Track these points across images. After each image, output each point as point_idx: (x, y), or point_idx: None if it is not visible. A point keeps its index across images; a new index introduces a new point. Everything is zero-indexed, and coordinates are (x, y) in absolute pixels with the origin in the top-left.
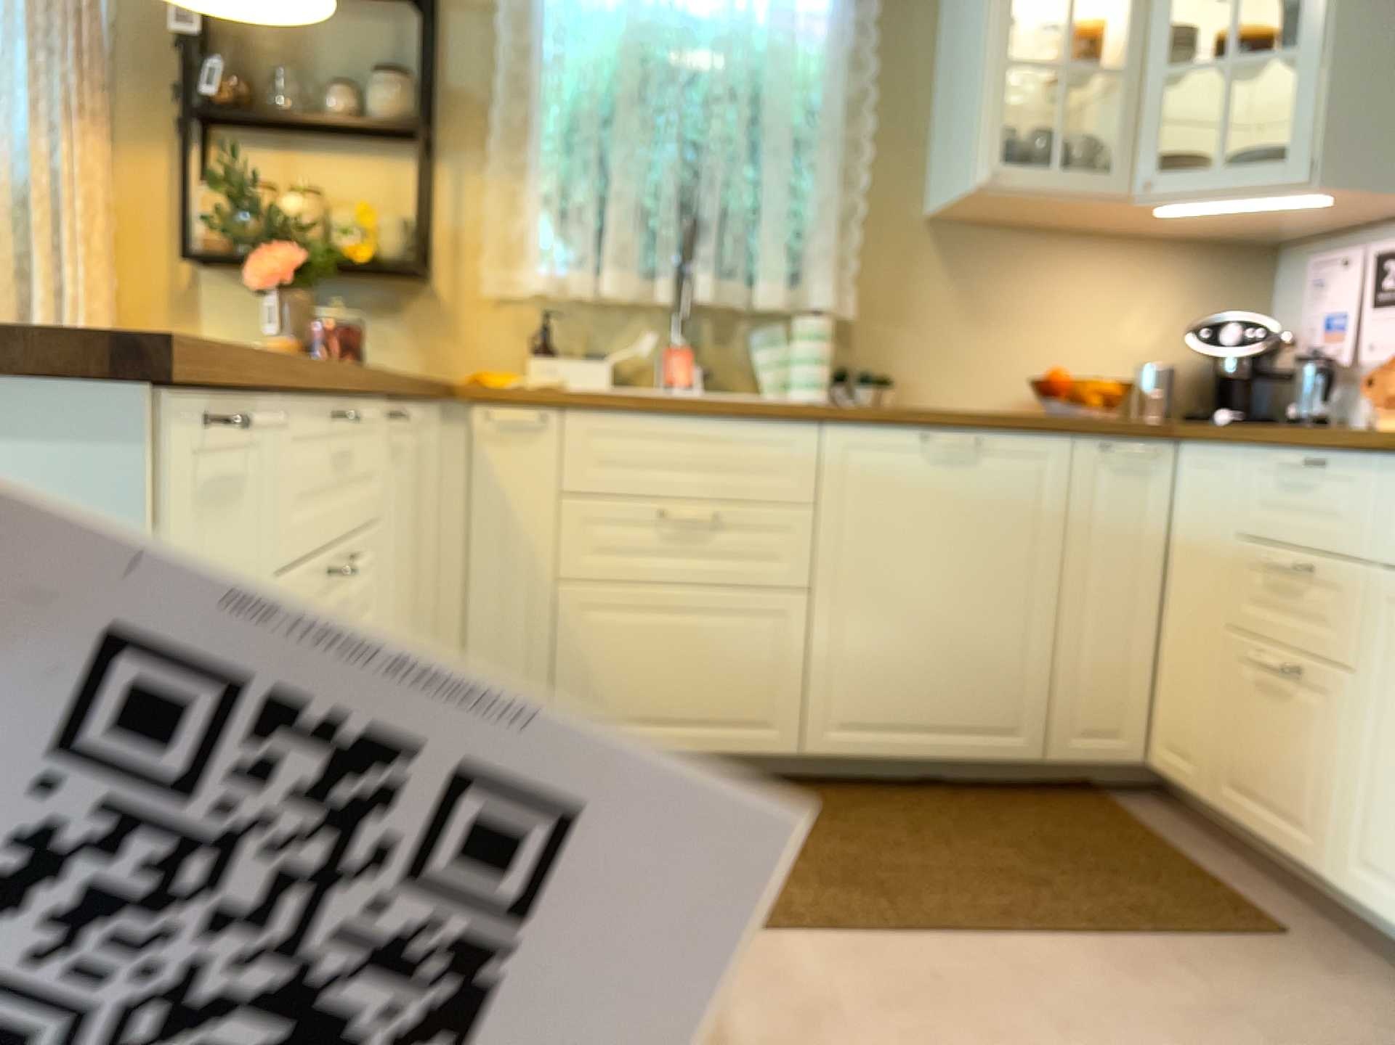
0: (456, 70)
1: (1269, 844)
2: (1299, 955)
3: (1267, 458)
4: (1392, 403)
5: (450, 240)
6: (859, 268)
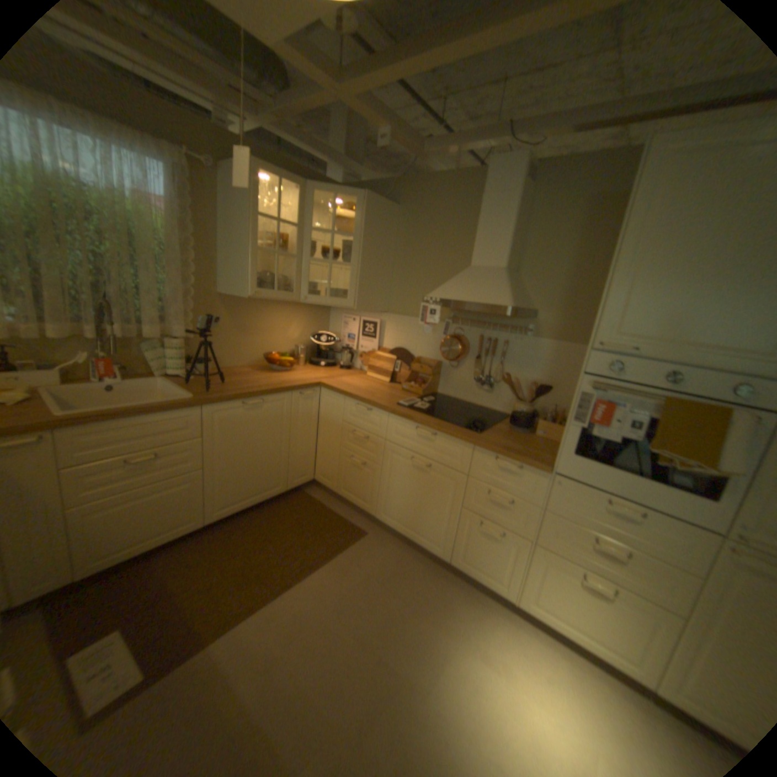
0: None
1: (355, 504)
2: (371, 539)
3: (351, 401)
4: (368, 367)
5: None
6: (189, 315)
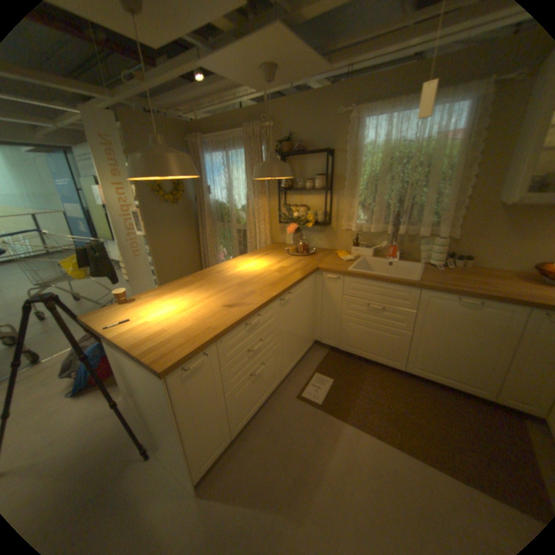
0: (337, 169)
1: None
2: None
3: None
4: None
5: (335, 214)
6: (465, 219)
